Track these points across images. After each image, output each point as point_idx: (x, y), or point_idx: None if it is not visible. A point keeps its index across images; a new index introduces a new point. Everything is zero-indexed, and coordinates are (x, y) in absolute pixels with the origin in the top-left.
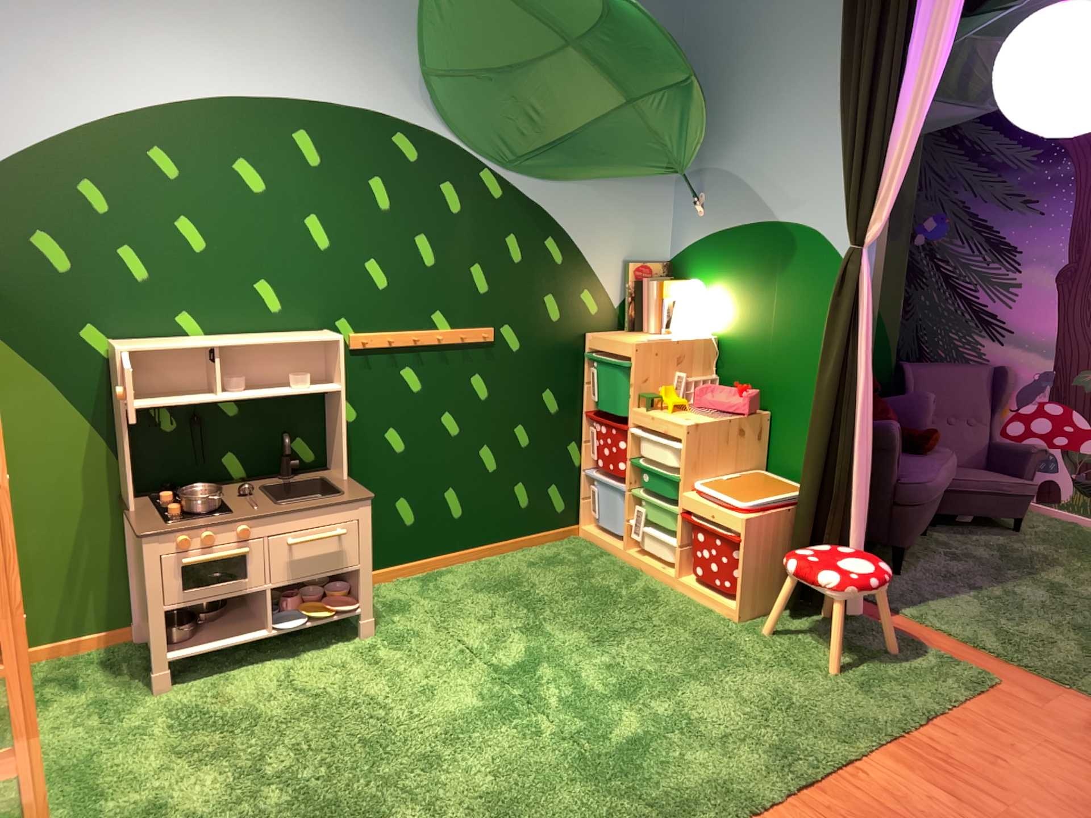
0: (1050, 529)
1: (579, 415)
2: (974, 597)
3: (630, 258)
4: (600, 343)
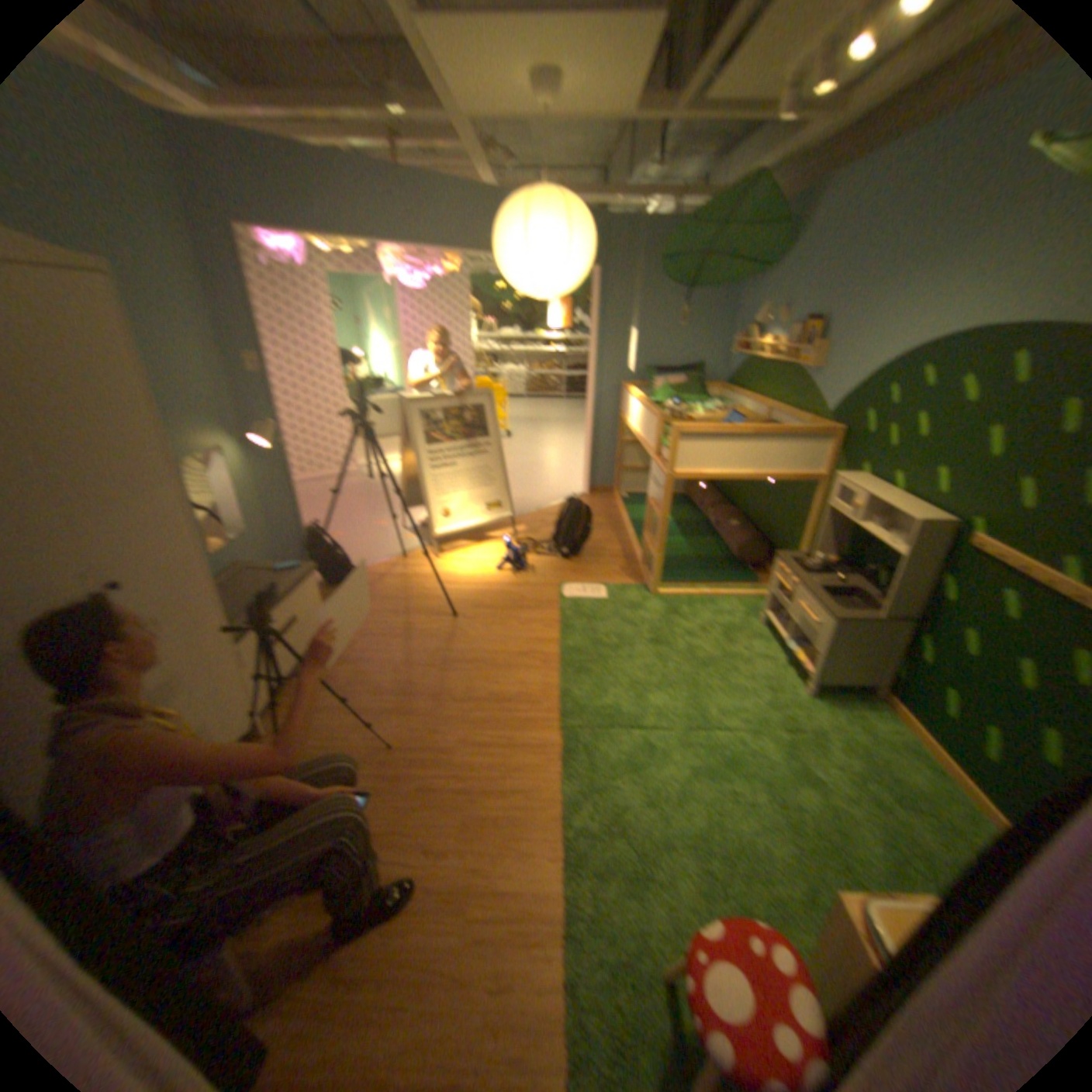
0: None
1: None
2: None
3: None
4: None
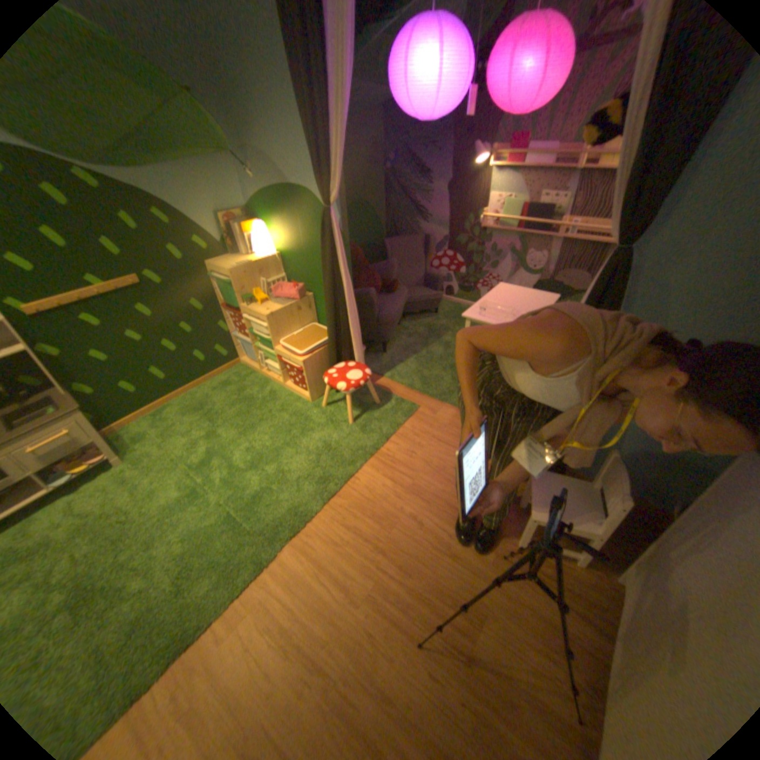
0: (449, 311)
1: (217, 308)
2: (414, 361)
3: (217, 211)
4: (212, 269)
